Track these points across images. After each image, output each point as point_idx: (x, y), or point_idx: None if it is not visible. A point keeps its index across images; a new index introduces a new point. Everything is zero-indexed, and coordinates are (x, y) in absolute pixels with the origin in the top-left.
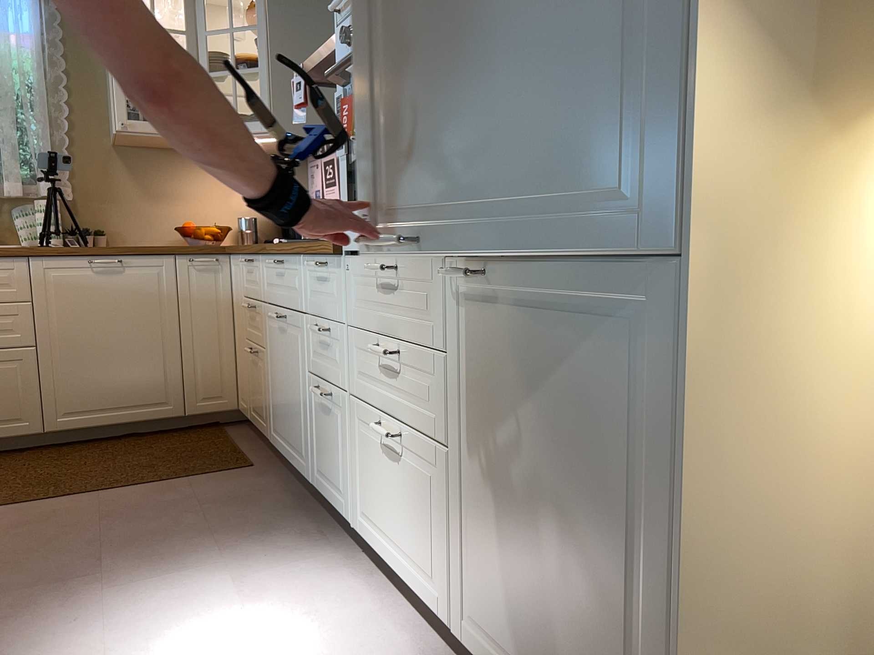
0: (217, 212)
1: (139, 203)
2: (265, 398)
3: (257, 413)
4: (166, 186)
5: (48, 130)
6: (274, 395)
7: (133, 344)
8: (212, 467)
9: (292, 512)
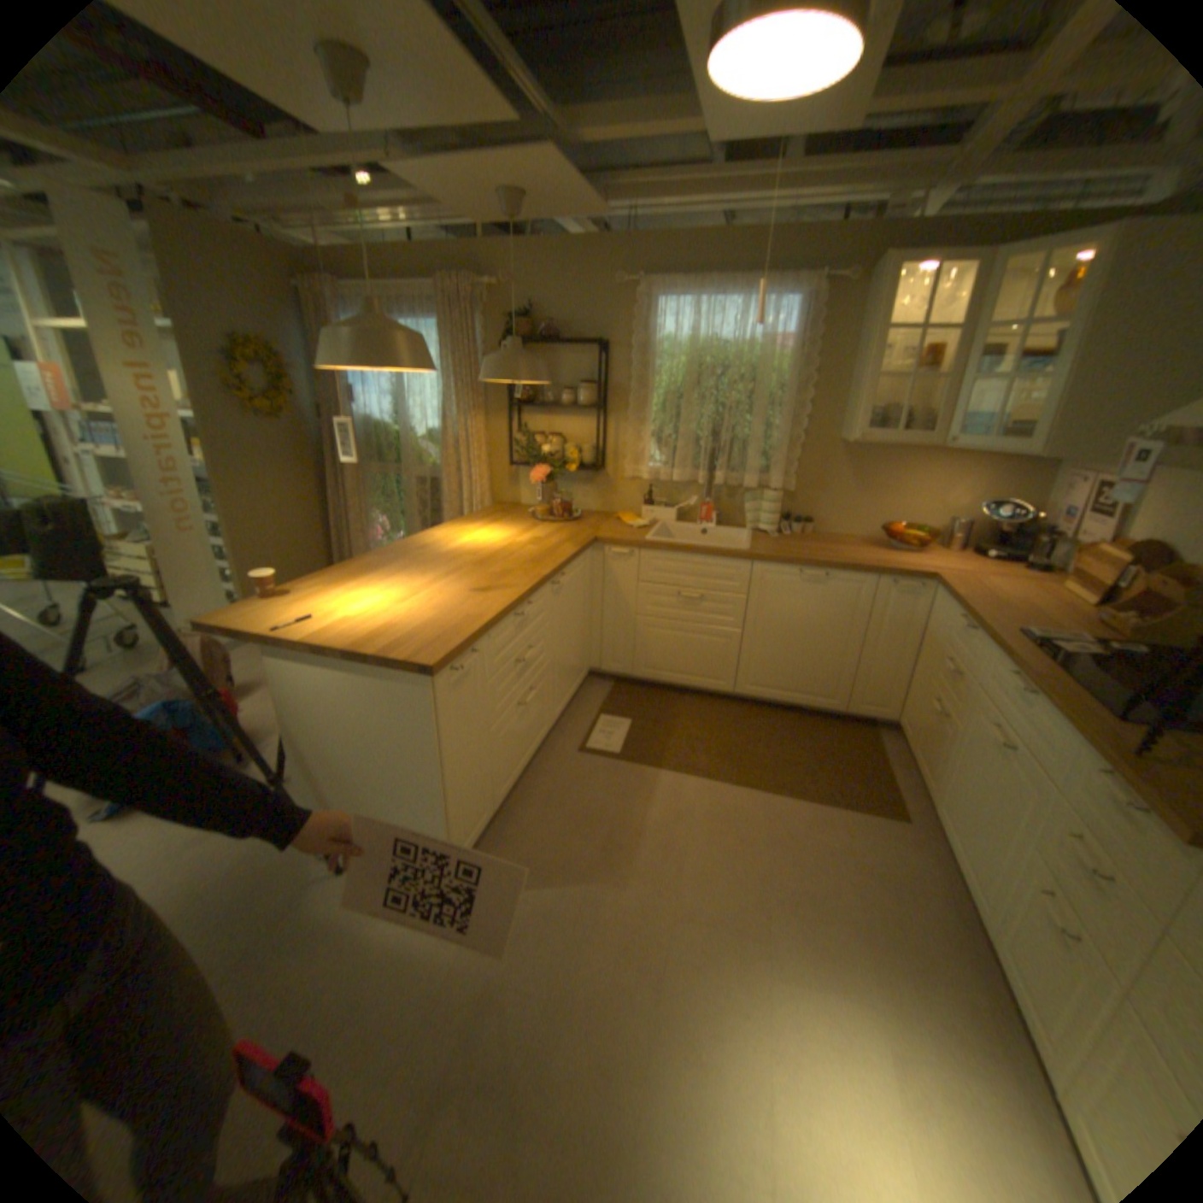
0: (928, 509)
1: (851, 494)
2: (943, 767)
3: (926, 762)
4: (882, 479)
5: (788, 428)
6: (960, 786)
7: (818, 645)
8: (869, 804)
9: (957, 949)
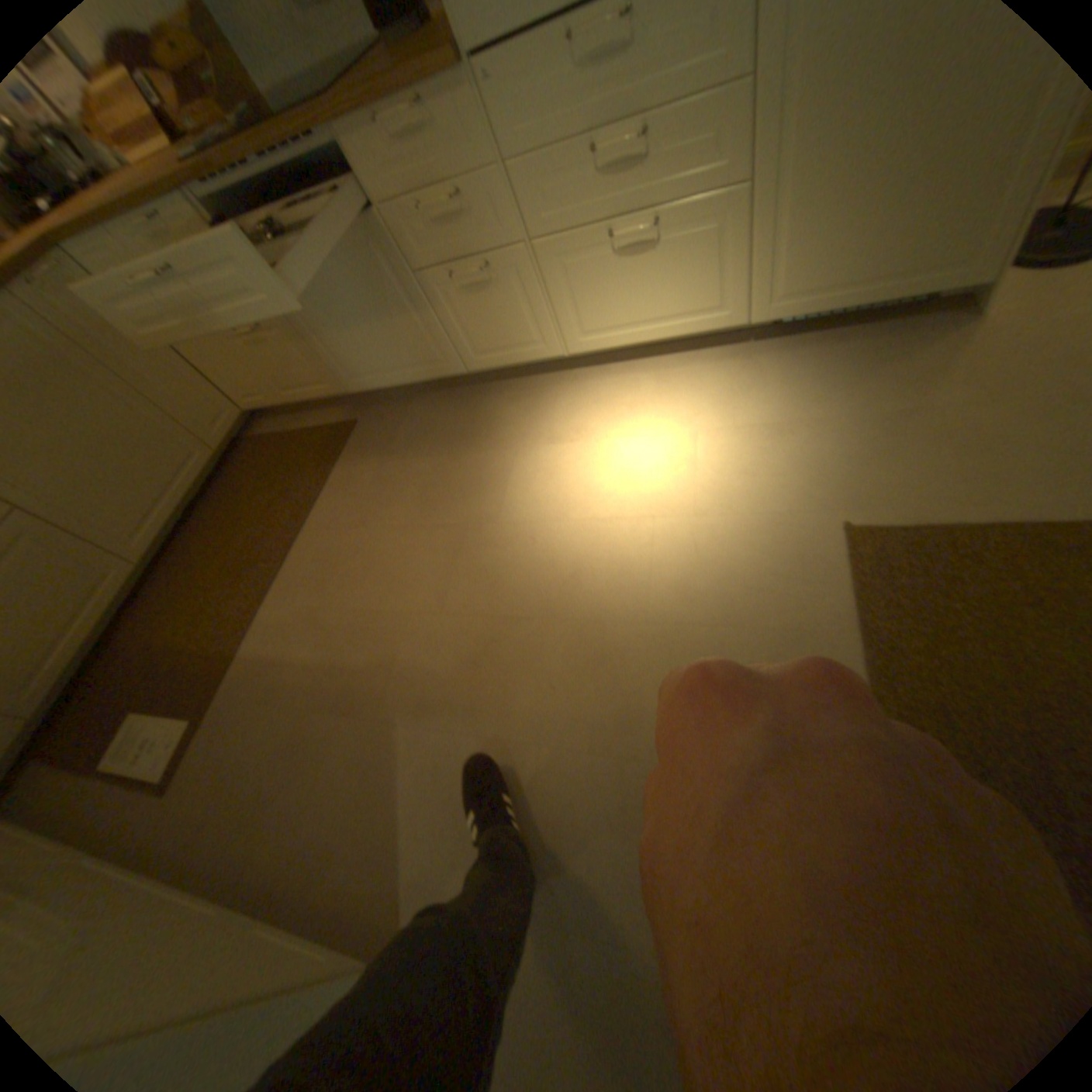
0: None
1: None
2: (310, 362)
3: (299, 387)
4: None
5: None
6: (334, 345)
7: (100, 427)
8: (331, 449)
9: (467, 404)
